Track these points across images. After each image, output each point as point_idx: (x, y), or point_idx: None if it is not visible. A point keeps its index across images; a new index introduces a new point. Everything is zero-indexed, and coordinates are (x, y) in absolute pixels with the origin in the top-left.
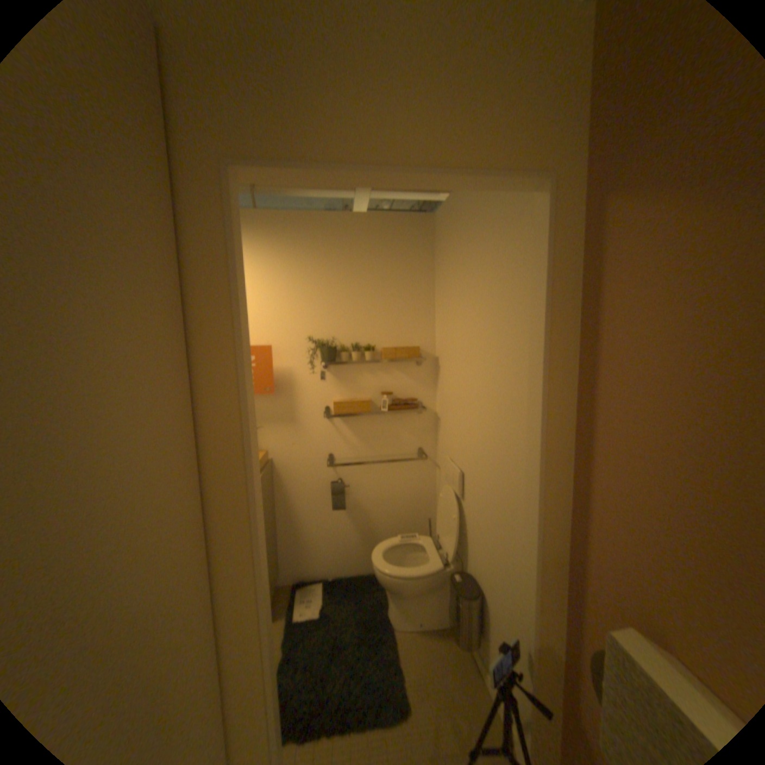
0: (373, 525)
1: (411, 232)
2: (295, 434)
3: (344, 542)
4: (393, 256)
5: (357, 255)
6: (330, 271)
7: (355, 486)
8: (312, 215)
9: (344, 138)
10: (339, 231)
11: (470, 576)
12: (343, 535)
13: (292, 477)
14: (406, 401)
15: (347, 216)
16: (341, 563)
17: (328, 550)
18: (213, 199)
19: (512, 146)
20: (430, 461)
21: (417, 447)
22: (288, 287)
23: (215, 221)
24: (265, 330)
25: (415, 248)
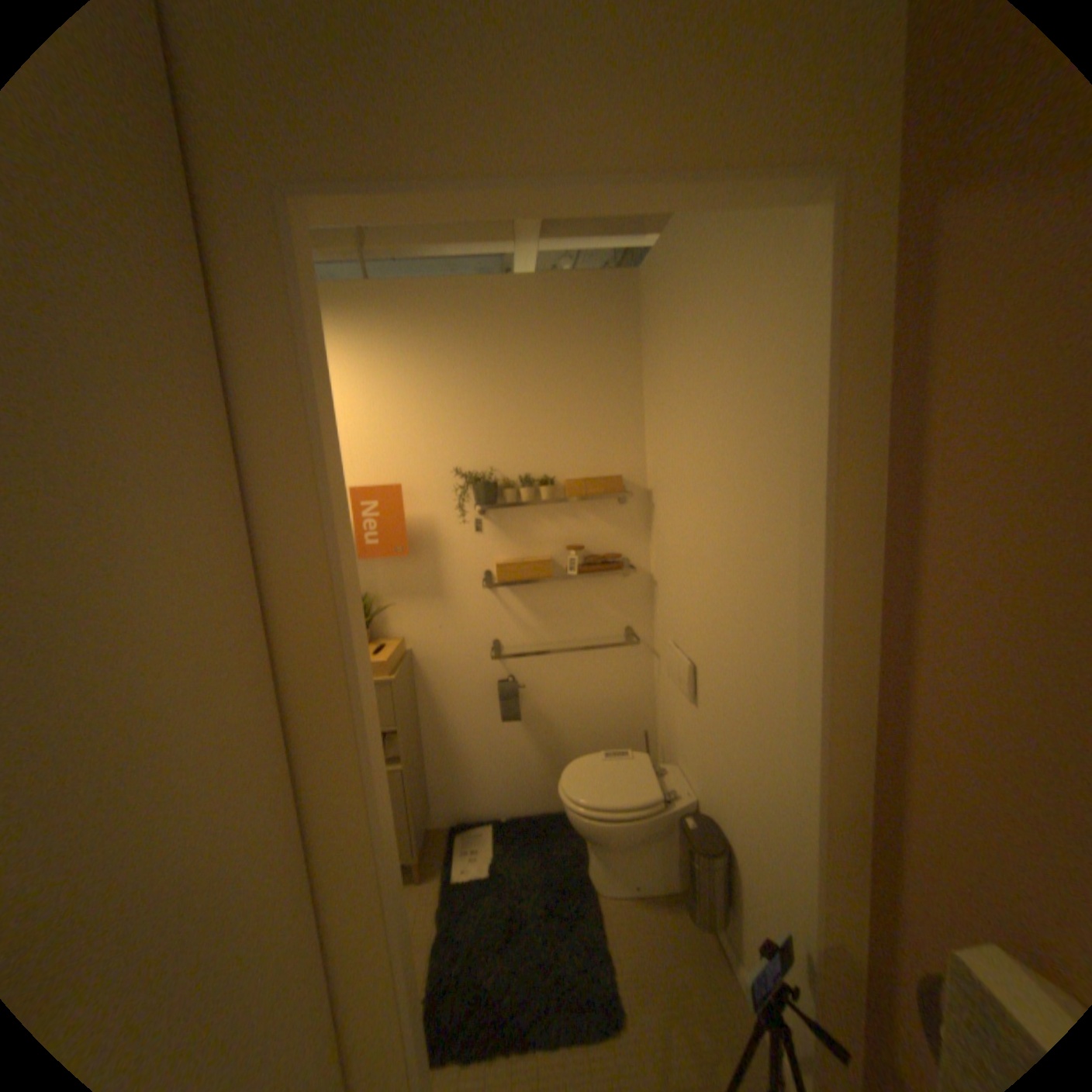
0: (563, 741)
1: (602, 299)
2: (443, 612)
3: (521, 765)
4: (576, 338)
5: (521, 341)
6: (482, 367)
7: (534, 685)
8: (452, 283)
9: (477, 137)
10: (492, 304)
11: (709, 820)
12: (520, 756)
13: (442, 675)
14: (604, 559)
15: (503, 280)
16: (518, 795)
17: (499, 777)
18: (272, 256)
19: (764, 128)
20: (643, 646)
21: (623, 626)
22: (421, 396)
23: (277, 292)
24: (391, 461)
25: (610, 323)
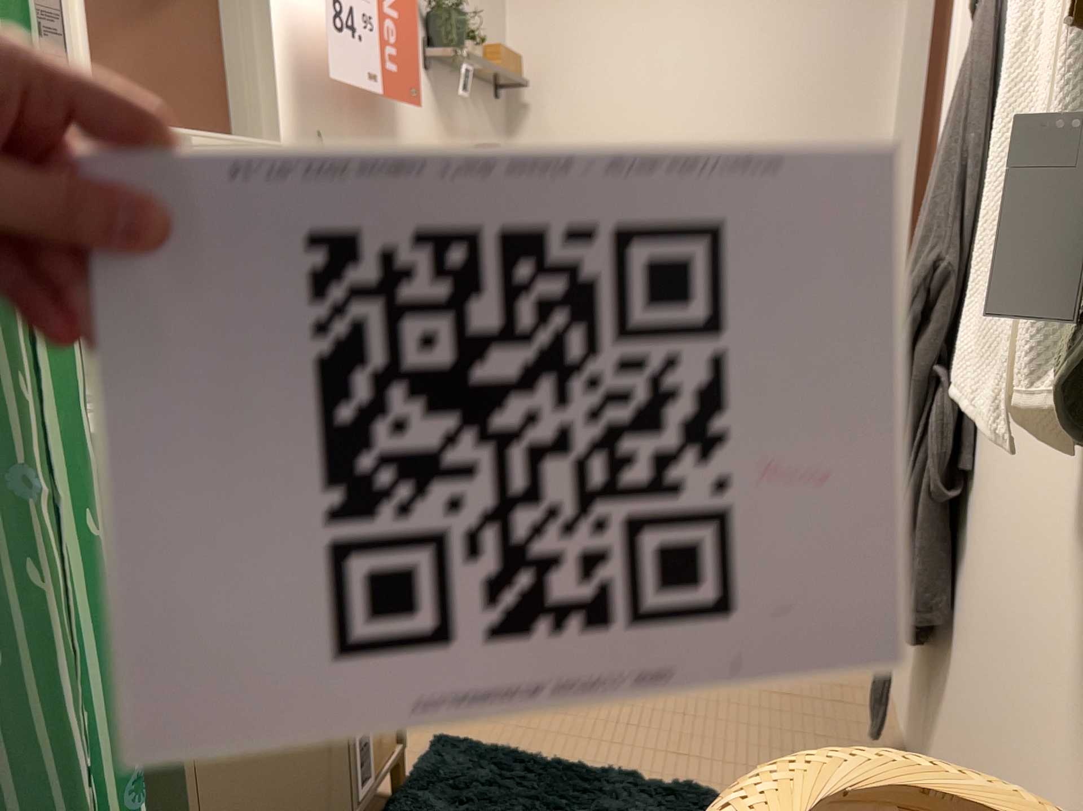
0: None
1: None
2: None
3: None
4: None
5: None
6: None
7: None
8: None
9: None
10: None
11: None
12: None
13: None
14: None
15: None
16: None
17: None
18: None
19: None
20: None
21: None
22: None
23: None
24: None
25: None
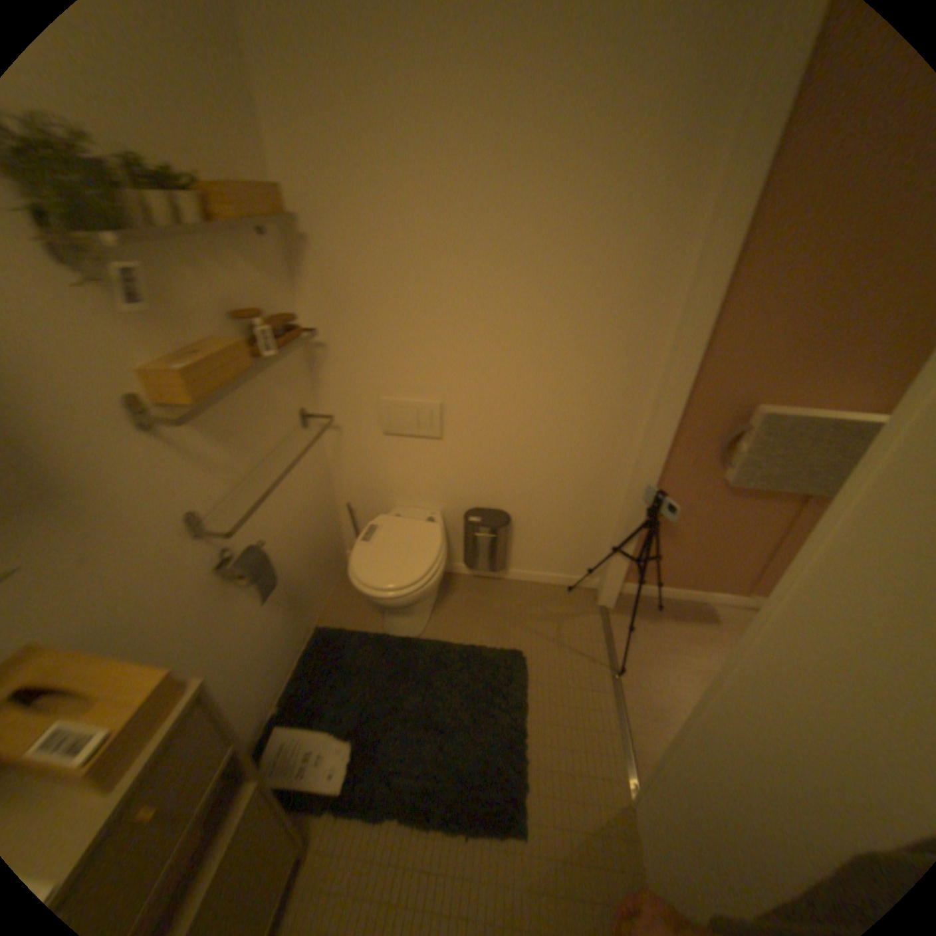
0: (289, 575)
1: None
2: (75, 522)
3: (265, 640)
4: None
5: None
6: None
7: (250, 539)
8: None
9: None
10: None
11: (475, 510)
12: (262, 632)
13: (128, 636)
14: (282, 323)
15: None
16: (272, 673)
17: (251, 678)
18: None
19: None
20: (315, 424)
21: (299, 410)
22: None
23: None
24: None
25: None
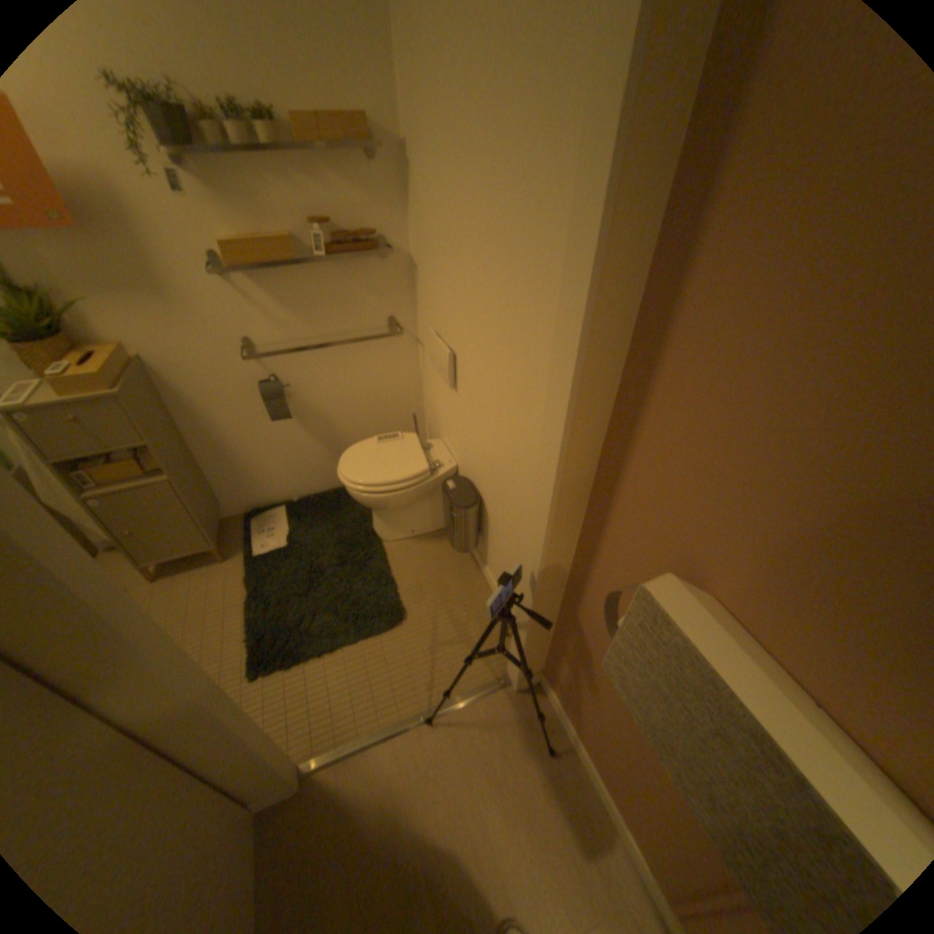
0: (340, 430)
1: None
2: (166, 307)
3: (302, 455)
4: None
5: None
6: None
7: (301, 383)
8: None
9: None
10: None
11: (466, 480)
12: (300, 447)
13: (190, 380)
14: (357, 236)
15: None
16: (305, 479)
17: (283, 467)
18: None
19: None
20: (408, 336)
21: (386, 316)
22: None
23: None
24: None
25: None
